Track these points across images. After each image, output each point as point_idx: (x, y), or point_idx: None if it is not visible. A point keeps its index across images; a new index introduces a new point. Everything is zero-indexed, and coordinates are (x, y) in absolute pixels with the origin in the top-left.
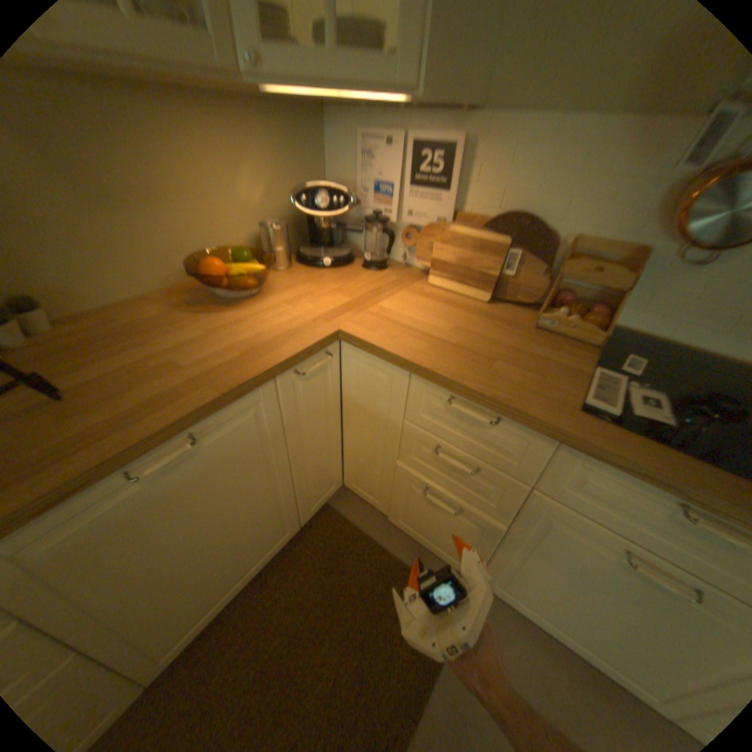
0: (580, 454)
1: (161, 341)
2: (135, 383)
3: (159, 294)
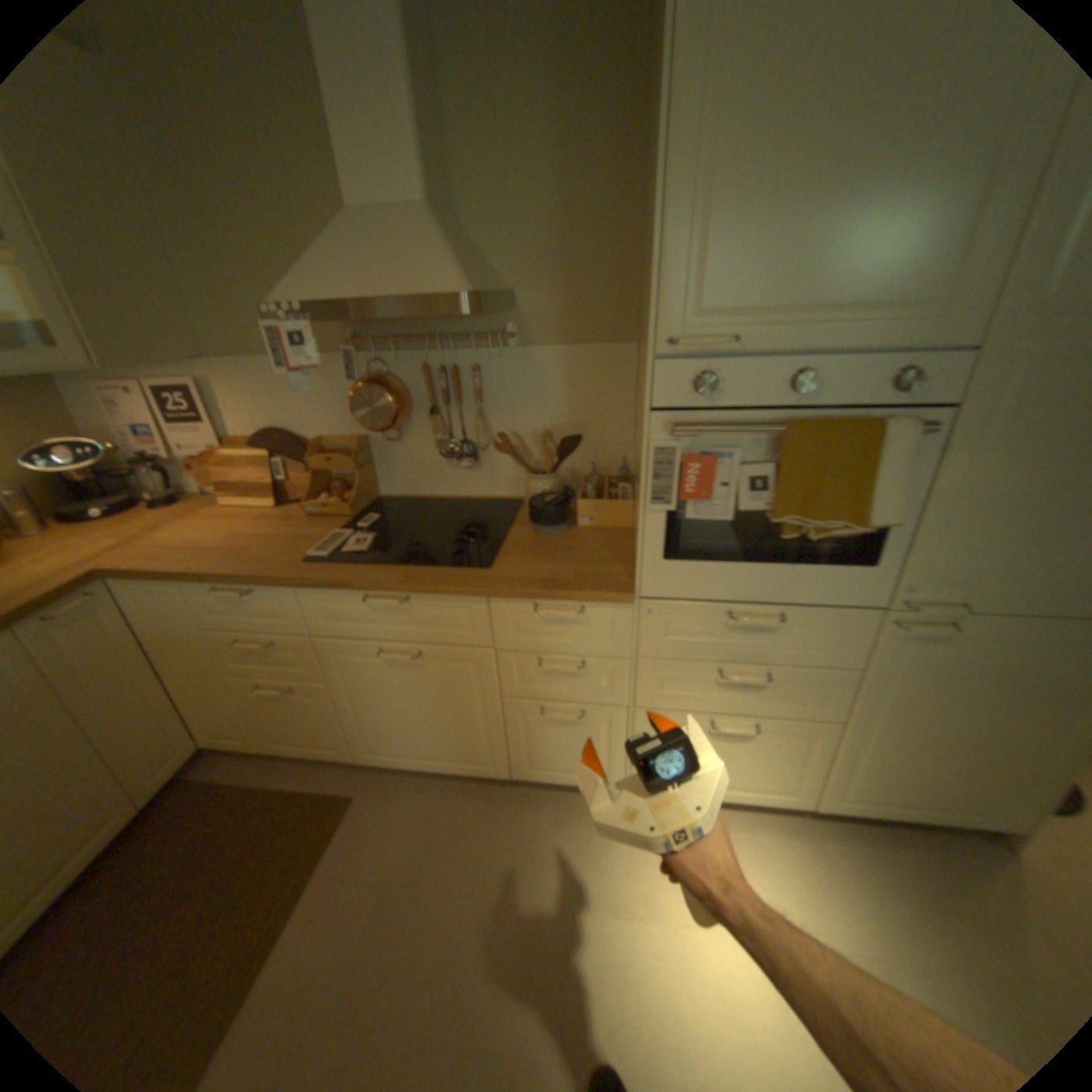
0: (306, 593)
1: None
2: None
3: None
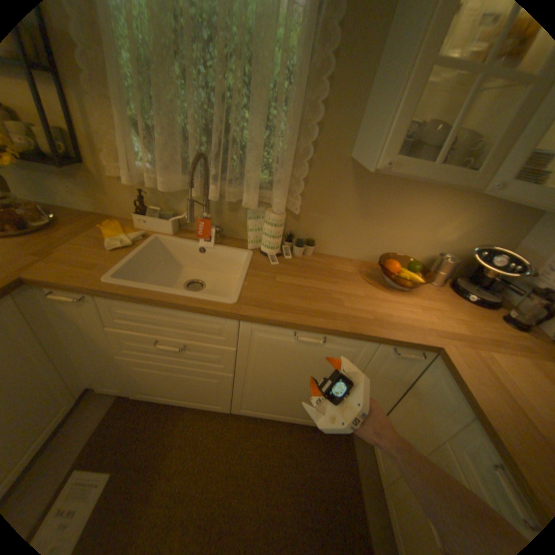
0: None
1: (344, 287)
2: (323, 300)
3: (358, 263)
